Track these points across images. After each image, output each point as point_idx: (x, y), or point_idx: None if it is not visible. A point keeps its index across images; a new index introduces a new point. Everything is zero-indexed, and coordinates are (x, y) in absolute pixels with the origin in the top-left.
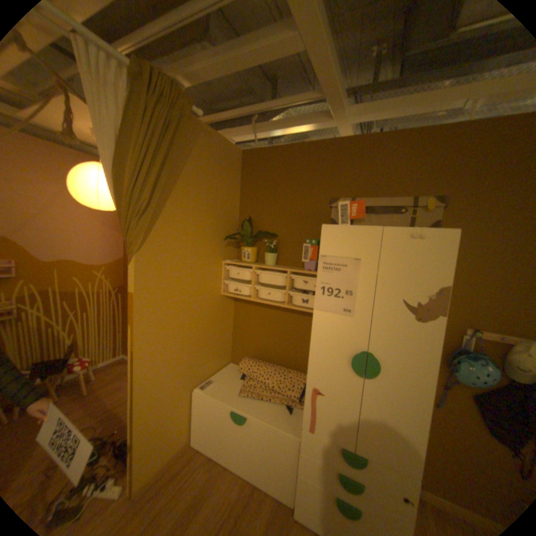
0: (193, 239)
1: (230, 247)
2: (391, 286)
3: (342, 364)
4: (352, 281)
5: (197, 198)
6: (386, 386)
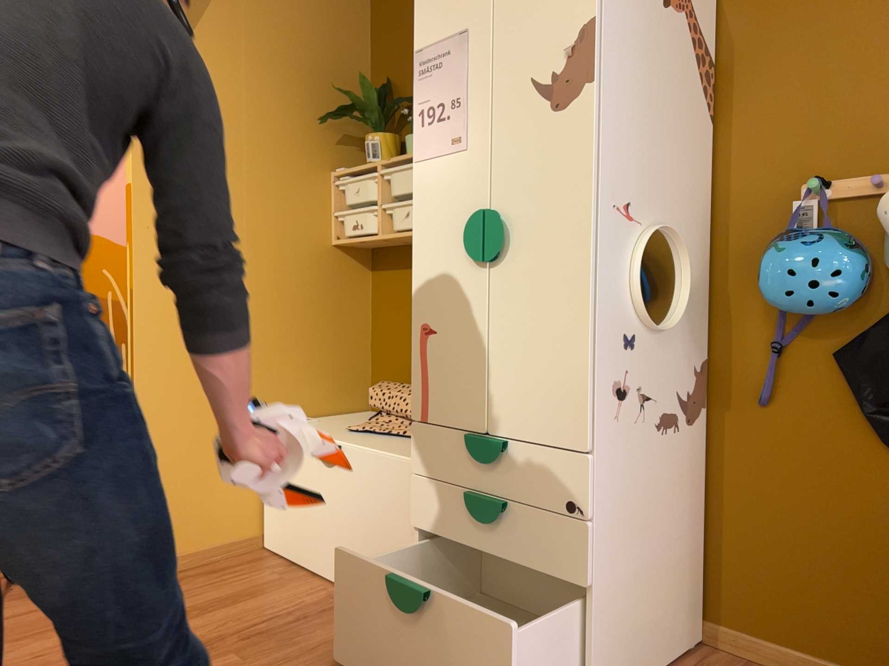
0: (253, 113)
1: (351, 148)
2: (513, 60)
3: (457, 252)
4: (458, 78)
5: (261, 36)
6: (521, 267)
